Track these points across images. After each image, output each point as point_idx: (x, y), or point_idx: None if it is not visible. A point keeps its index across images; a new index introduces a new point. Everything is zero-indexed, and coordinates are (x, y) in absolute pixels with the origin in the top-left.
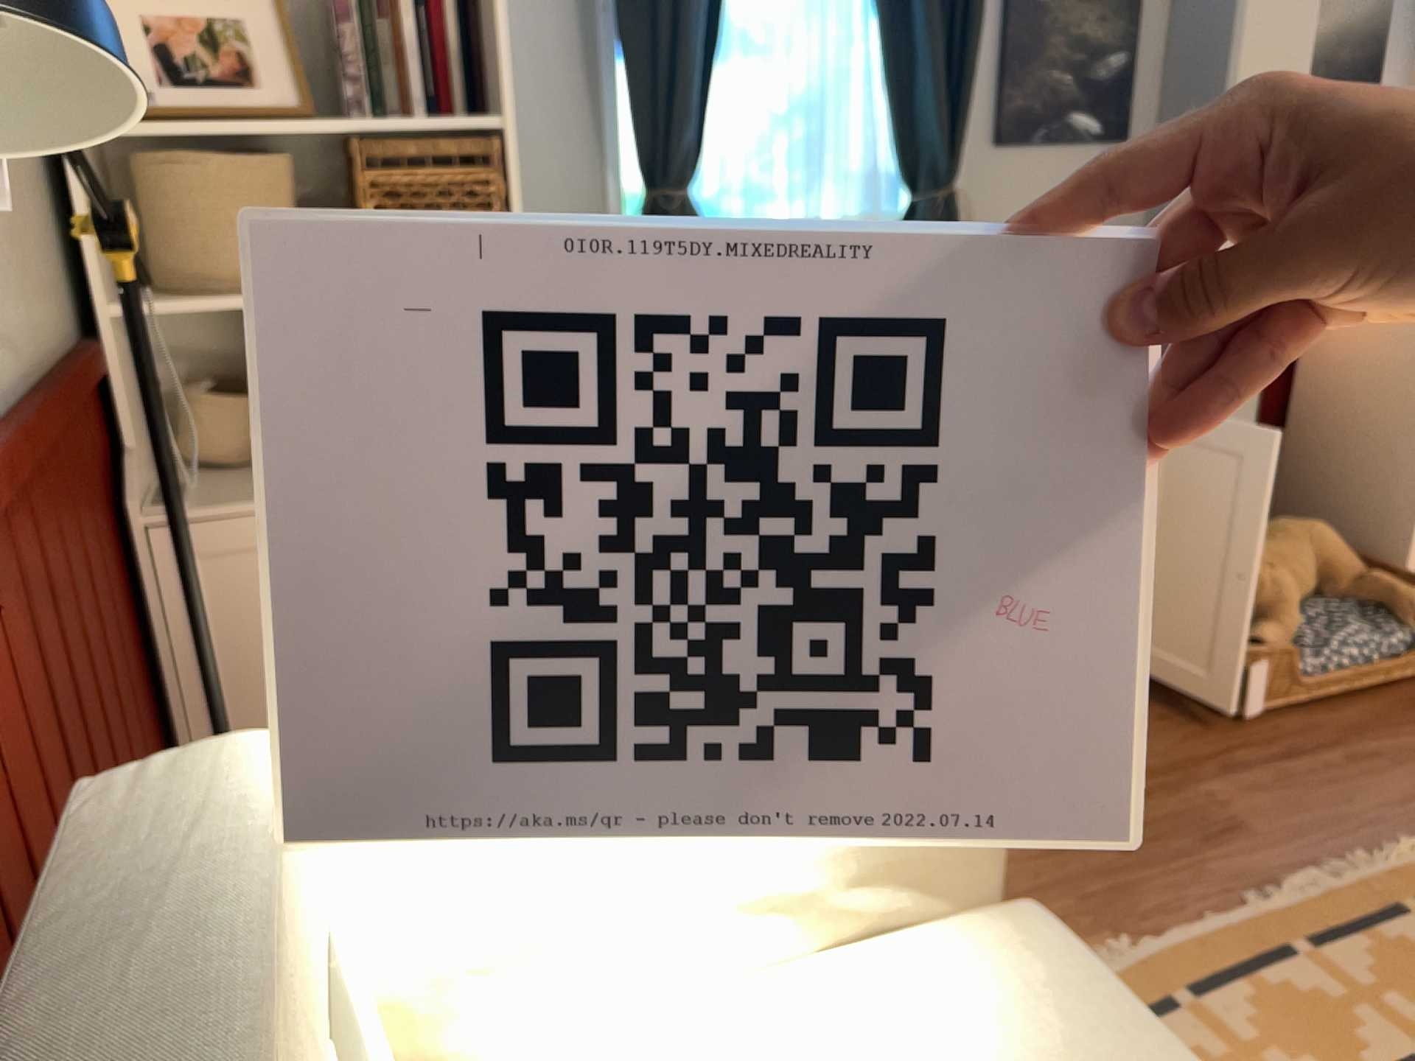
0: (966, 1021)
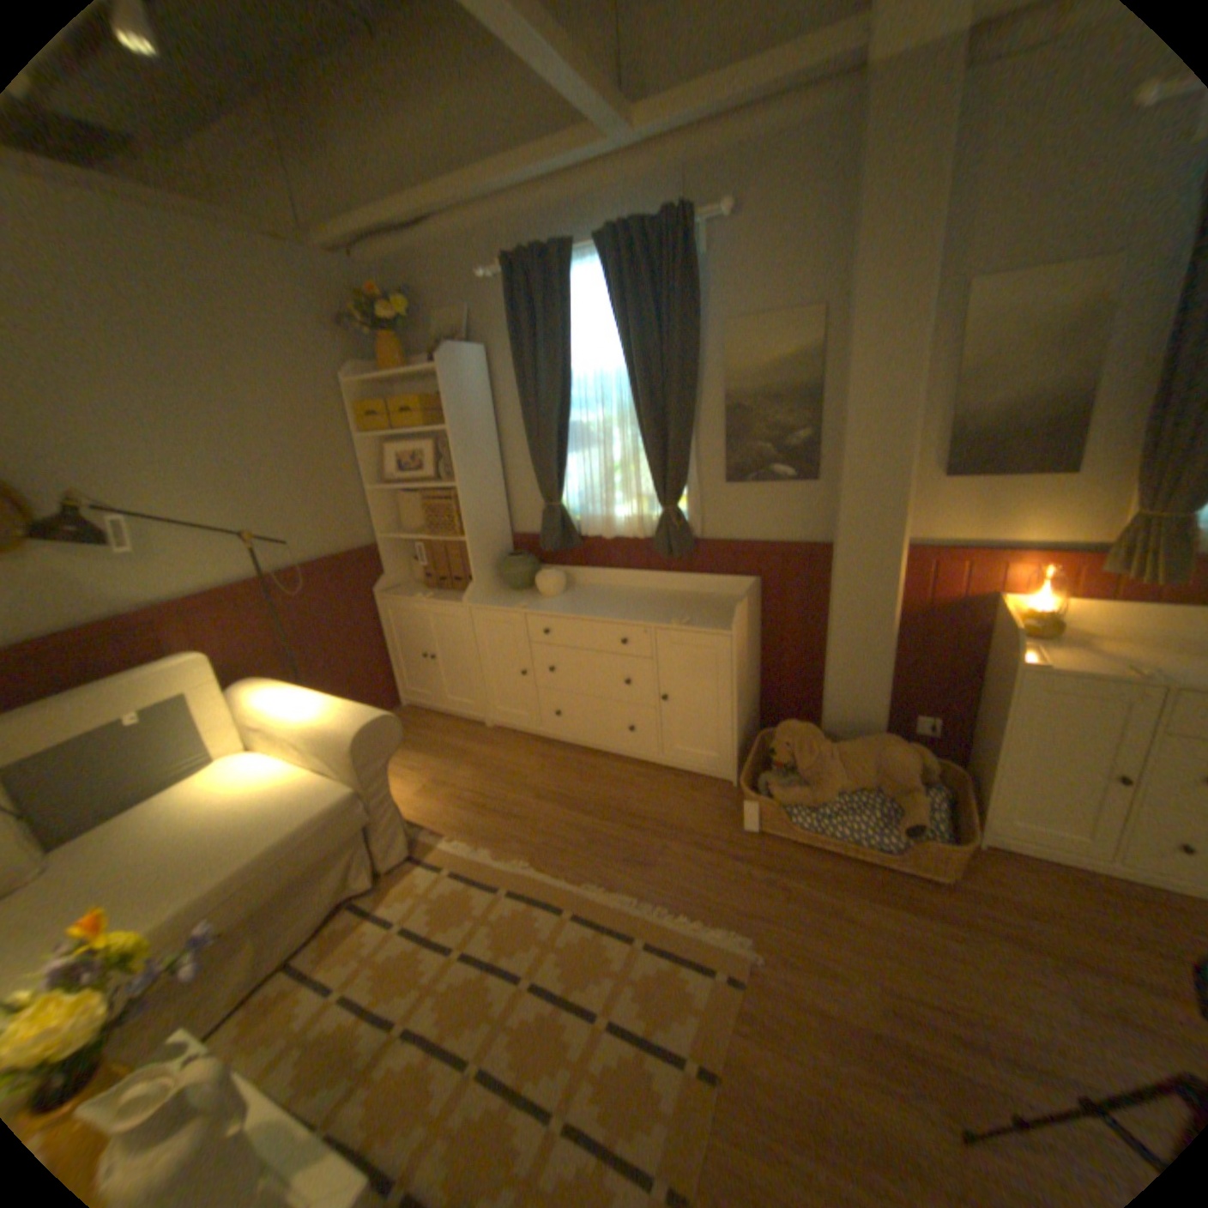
0: (285, 798)
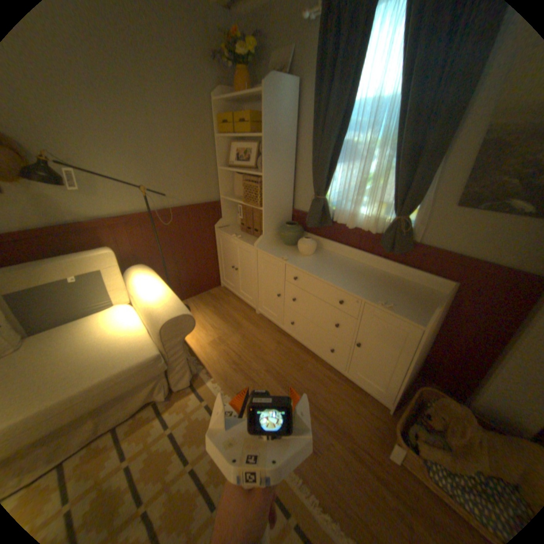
0: (125, 346)
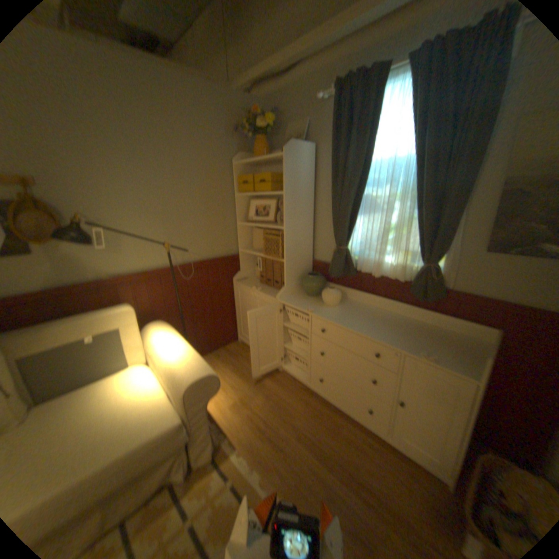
0: (143, 416)
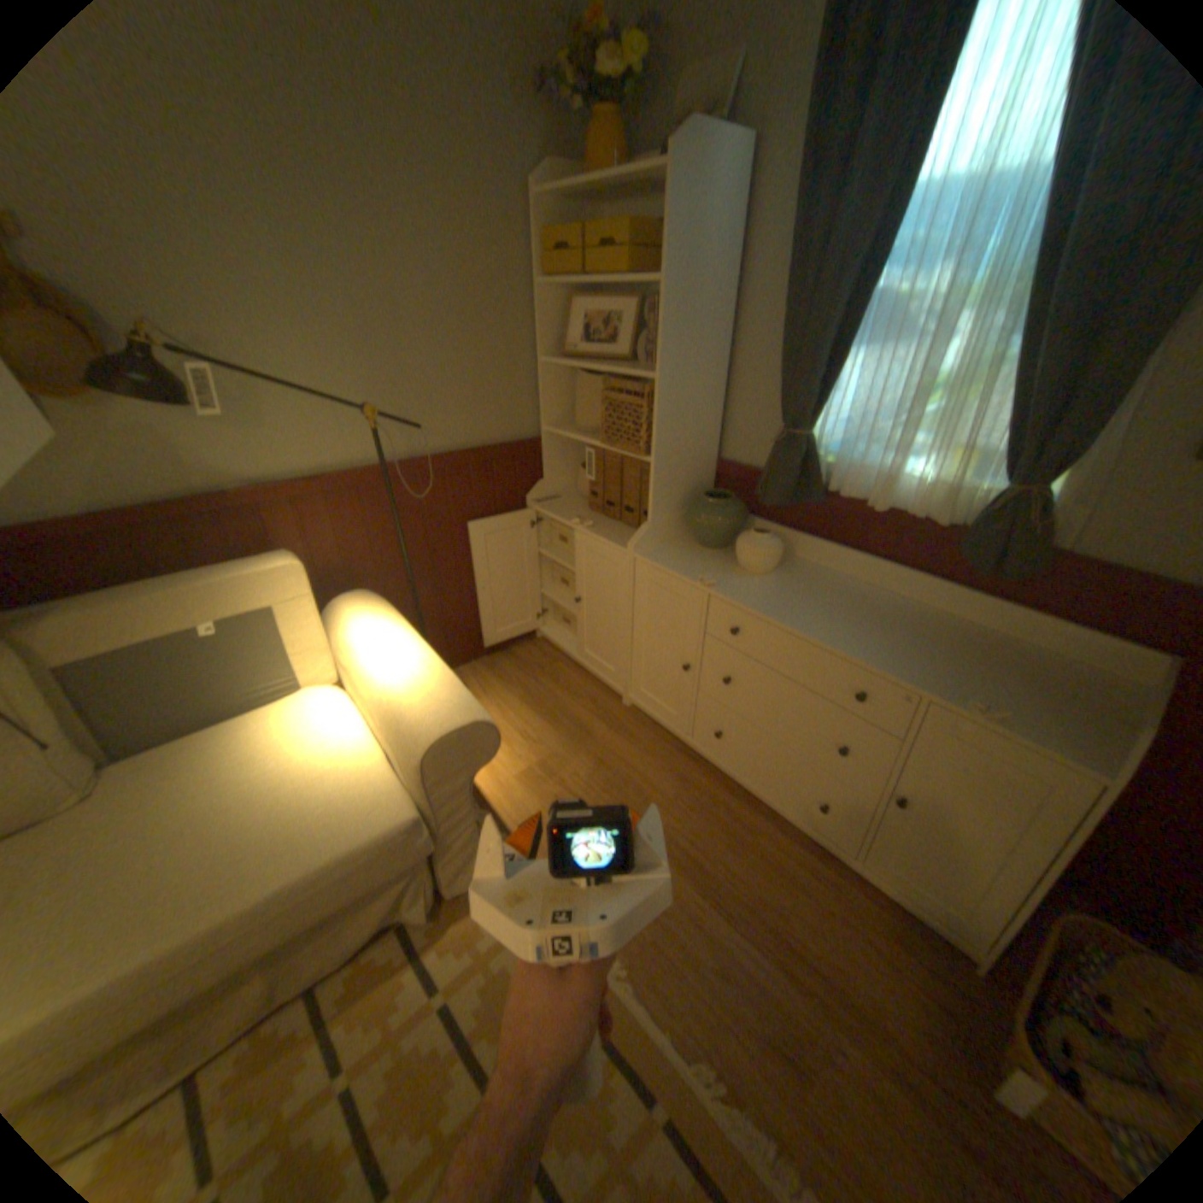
0: (336, 796)
